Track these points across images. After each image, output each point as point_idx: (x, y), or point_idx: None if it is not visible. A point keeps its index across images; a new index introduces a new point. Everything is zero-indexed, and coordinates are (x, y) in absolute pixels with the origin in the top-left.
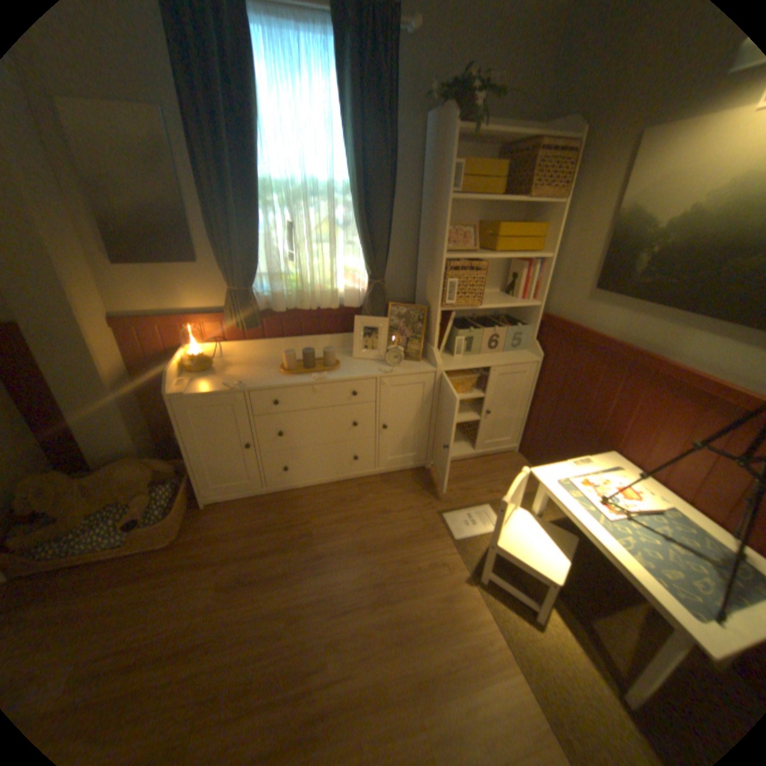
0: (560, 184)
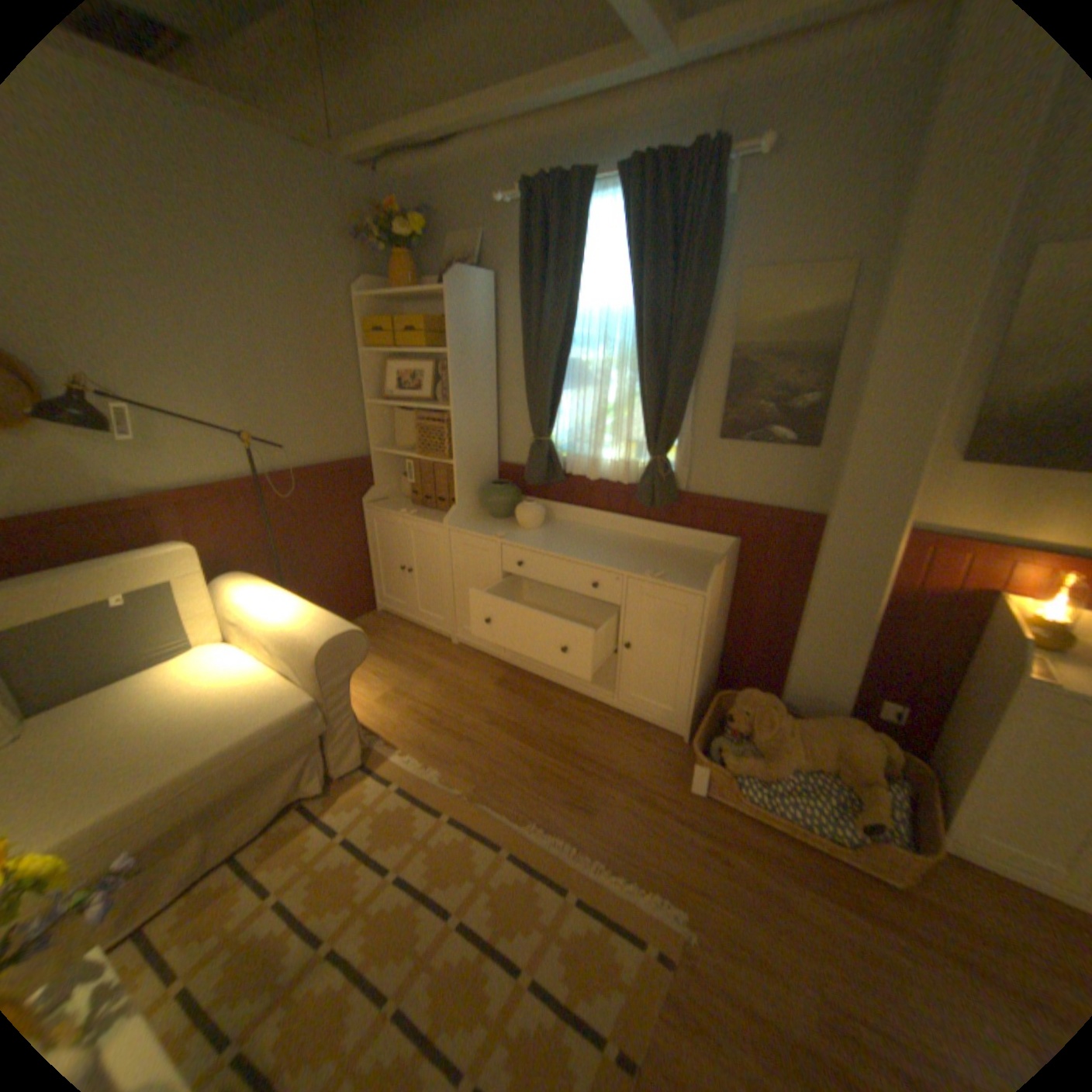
0: None
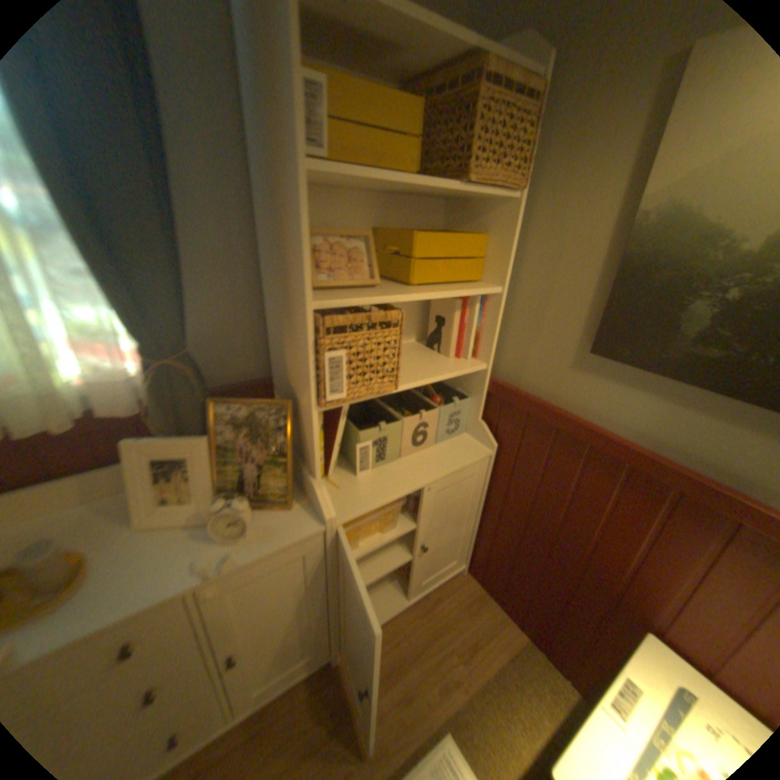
0: (509, 163)
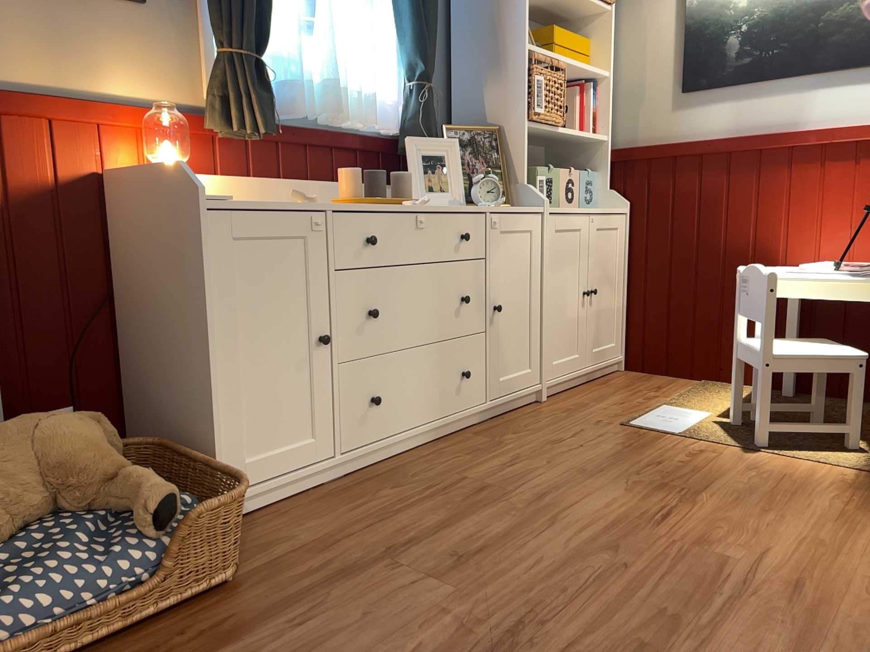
0: None
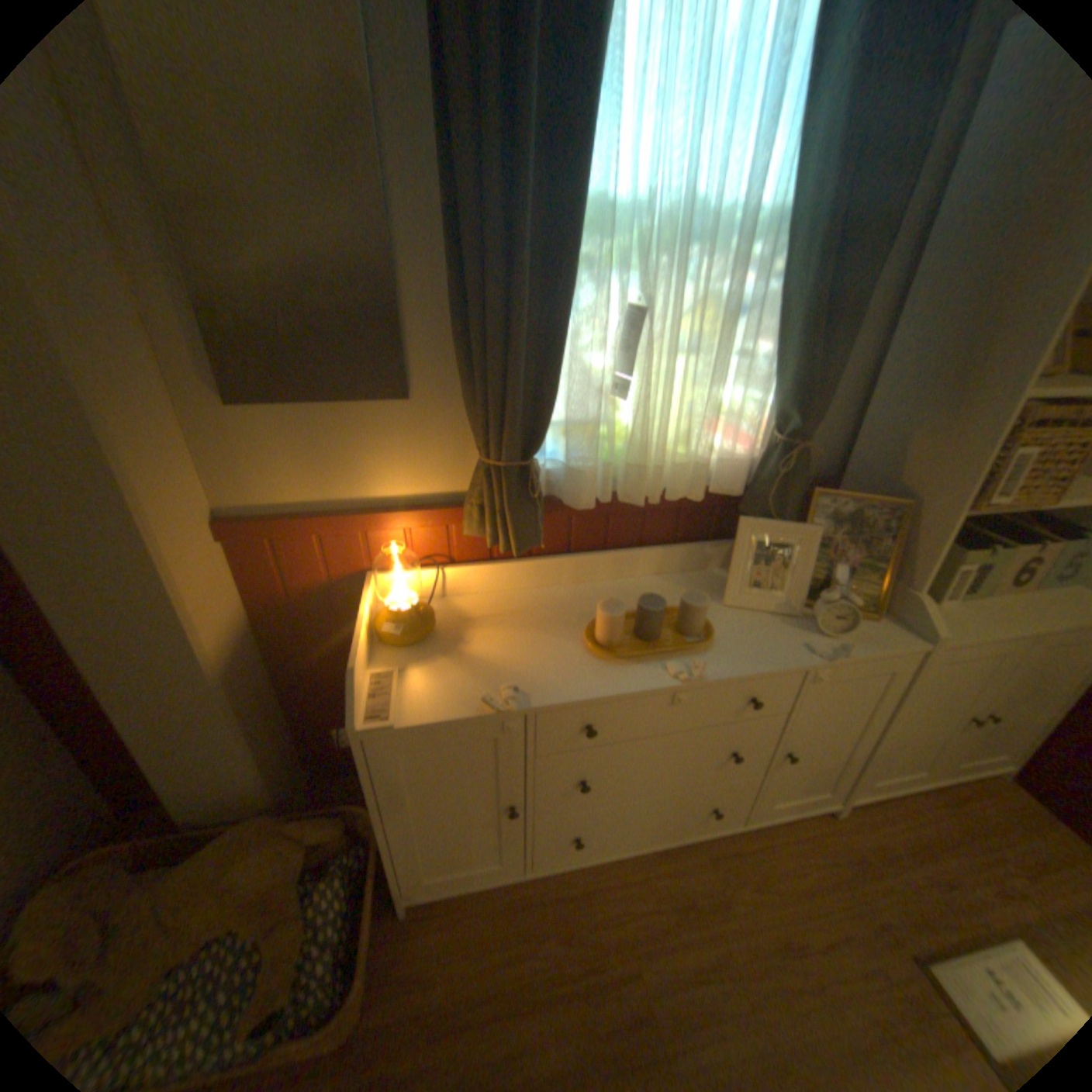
0: None
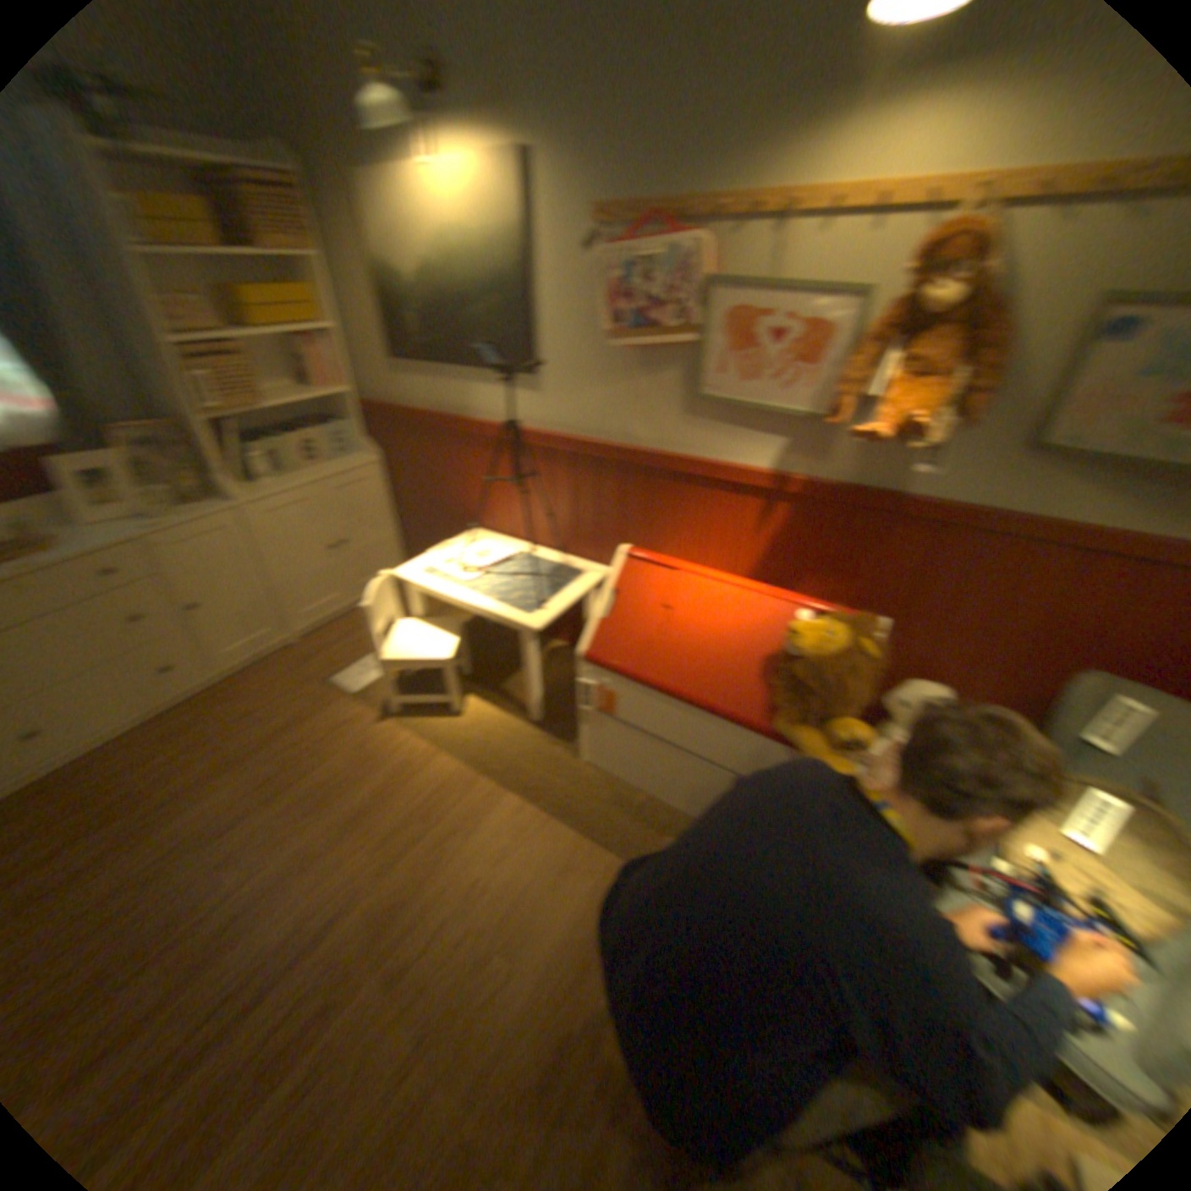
0: (290, 231)
